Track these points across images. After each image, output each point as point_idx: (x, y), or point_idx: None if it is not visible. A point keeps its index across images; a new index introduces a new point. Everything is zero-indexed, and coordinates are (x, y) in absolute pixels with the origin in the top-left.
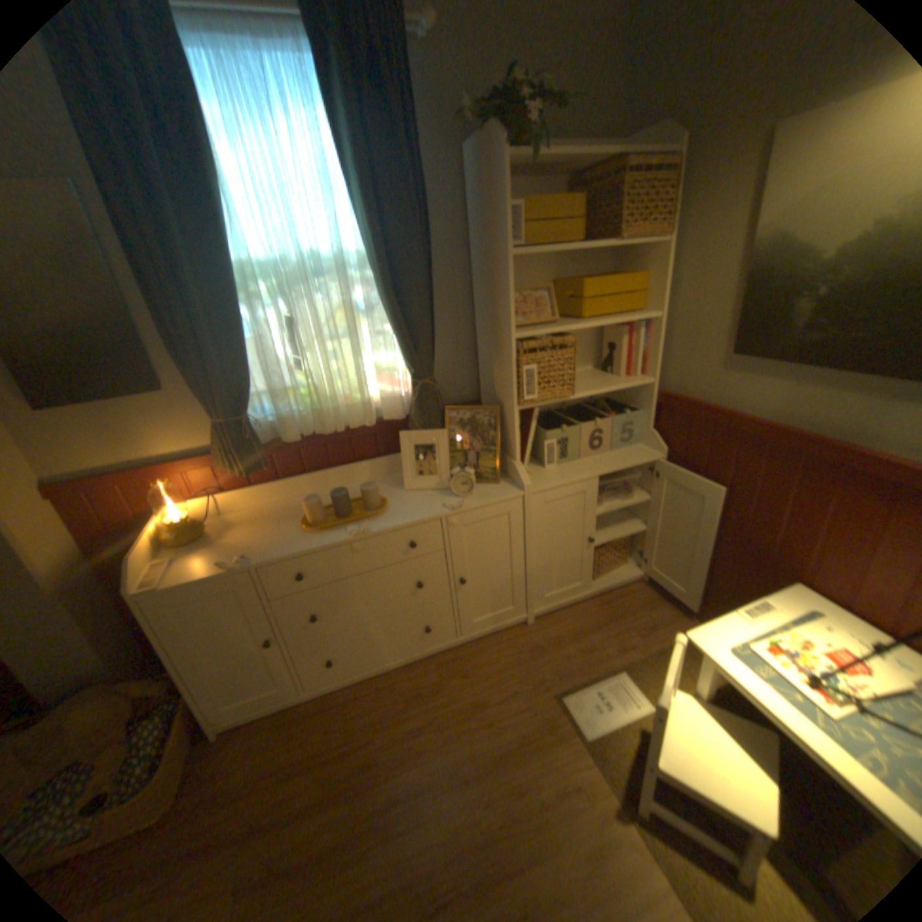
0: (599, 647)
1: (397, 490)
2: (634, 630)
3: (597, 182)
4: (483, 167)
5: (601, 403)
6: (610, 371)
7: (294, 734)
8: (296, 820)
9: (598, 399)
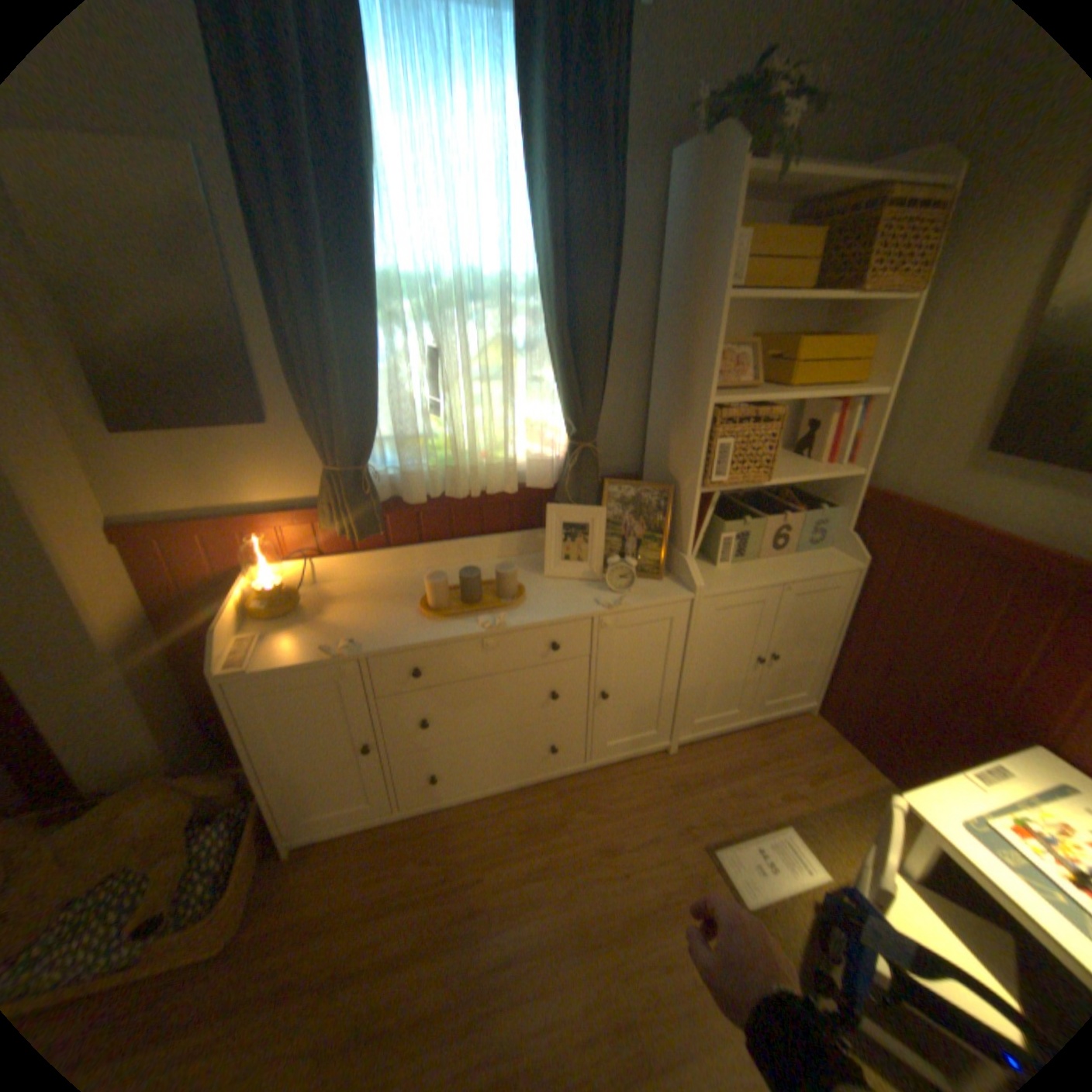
0: (758, 790)
1: (534, 574)
2: (801, 774)
3: (831, 215)
4: (703, 181)
5: (786, 492)
6: (806, 455)
7: (385, 858)
8: (390, 968)
9: (781, 486)
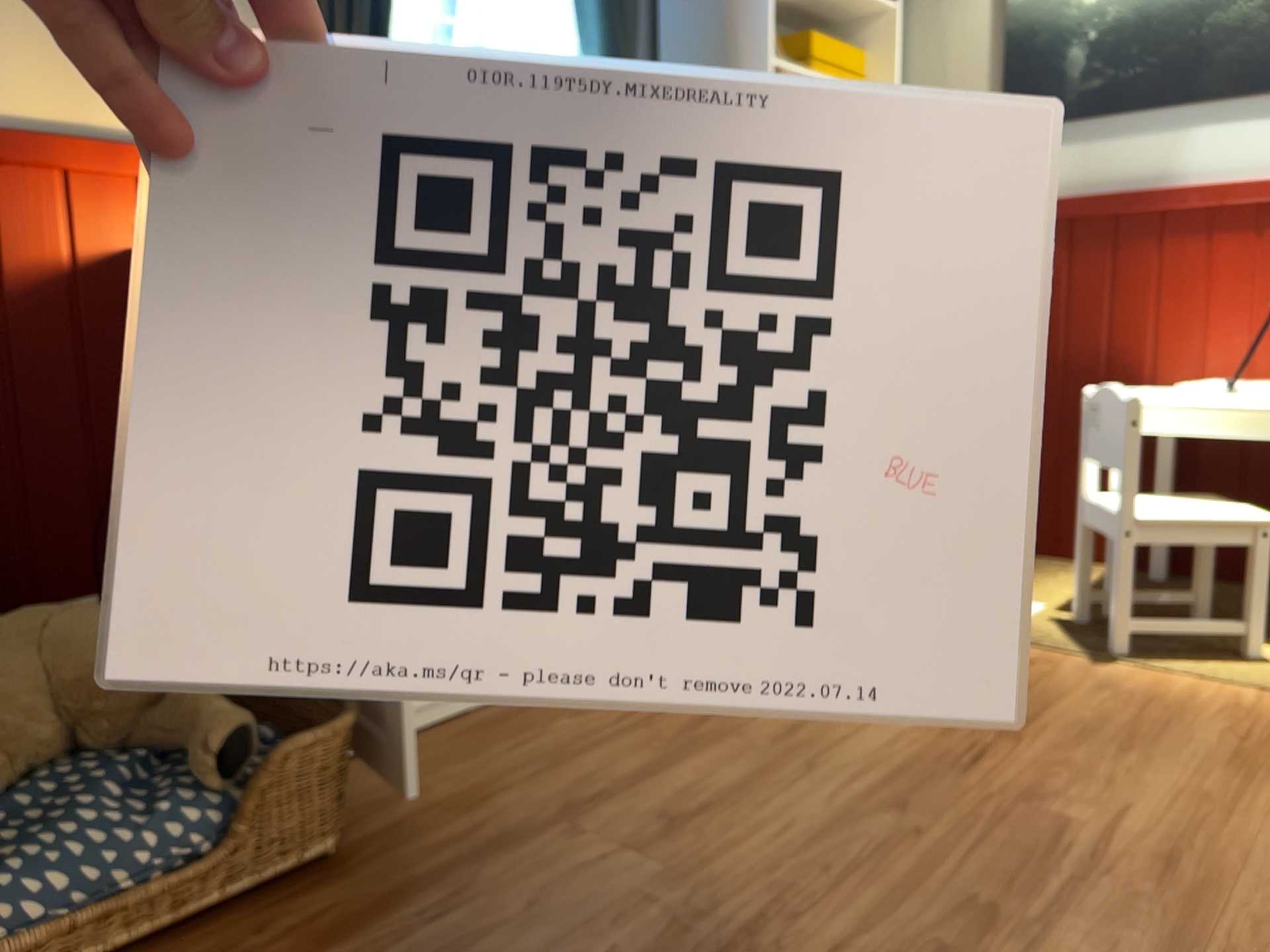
0: None
1: None
2: None
3: None
4: None
5: None
6: None
7: (509, 731)
8: (646, 779)
9: None
